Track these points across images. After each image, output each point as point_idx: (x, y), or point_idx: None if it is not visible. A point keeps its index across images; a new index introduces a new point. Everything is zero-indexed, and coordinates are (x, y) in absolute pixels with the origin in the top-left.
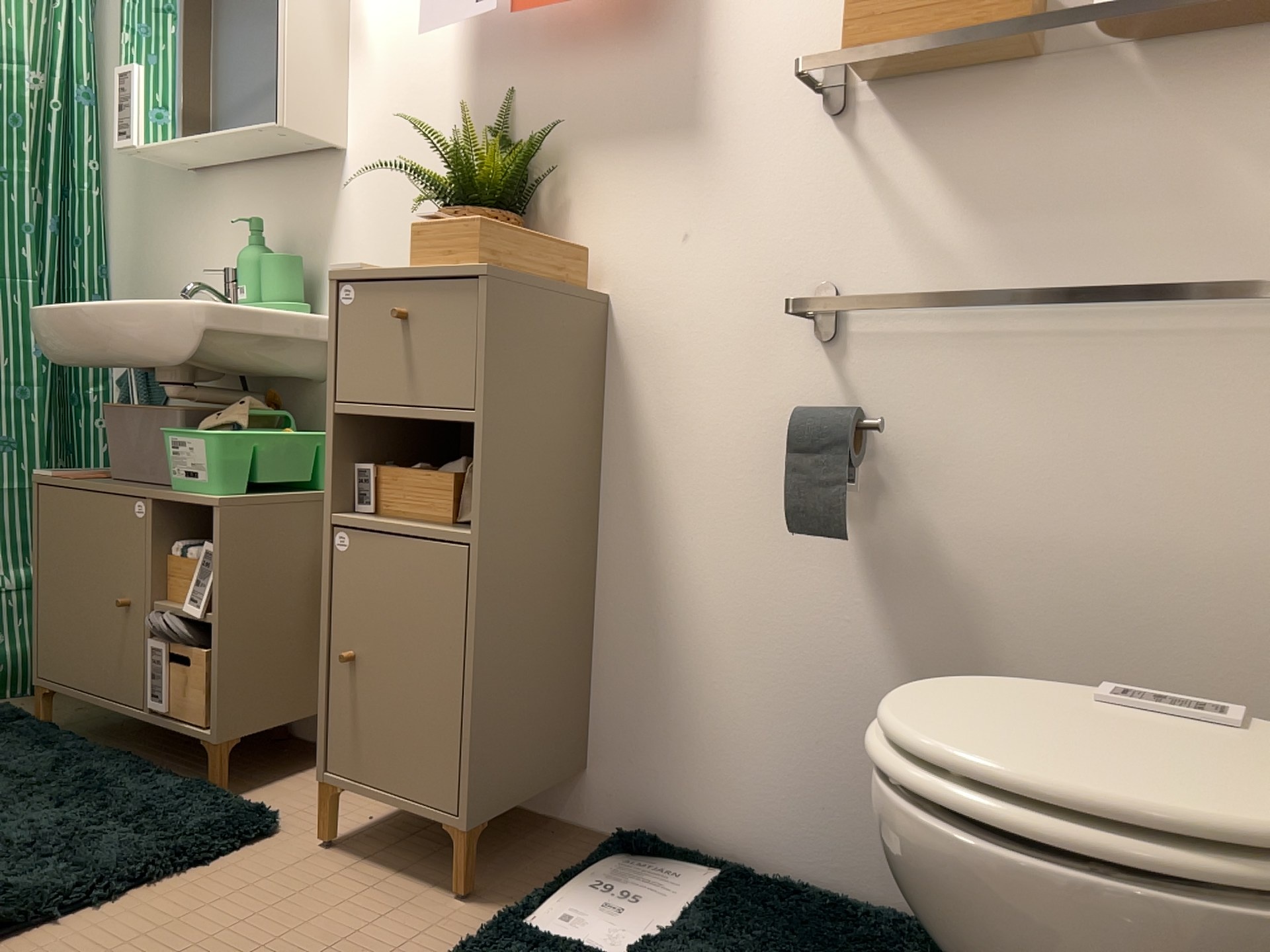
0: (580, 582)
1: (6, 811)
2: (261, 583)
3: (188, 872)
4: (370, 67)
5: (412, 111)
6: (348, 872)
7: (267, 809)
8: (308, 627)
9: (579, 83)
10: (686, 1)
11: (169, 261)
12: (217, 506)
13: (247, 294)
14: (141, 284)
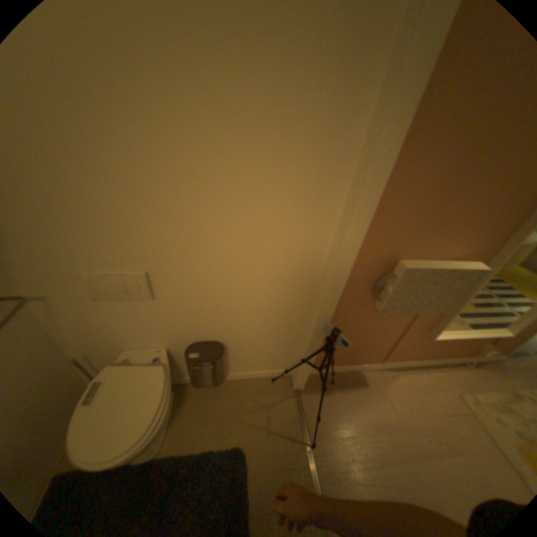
0: None
1: None
2: None
3: None
4: None
5: None
6: None
7: None
8: None
9: None
10: None
11: None
12: None
13: None
14: None
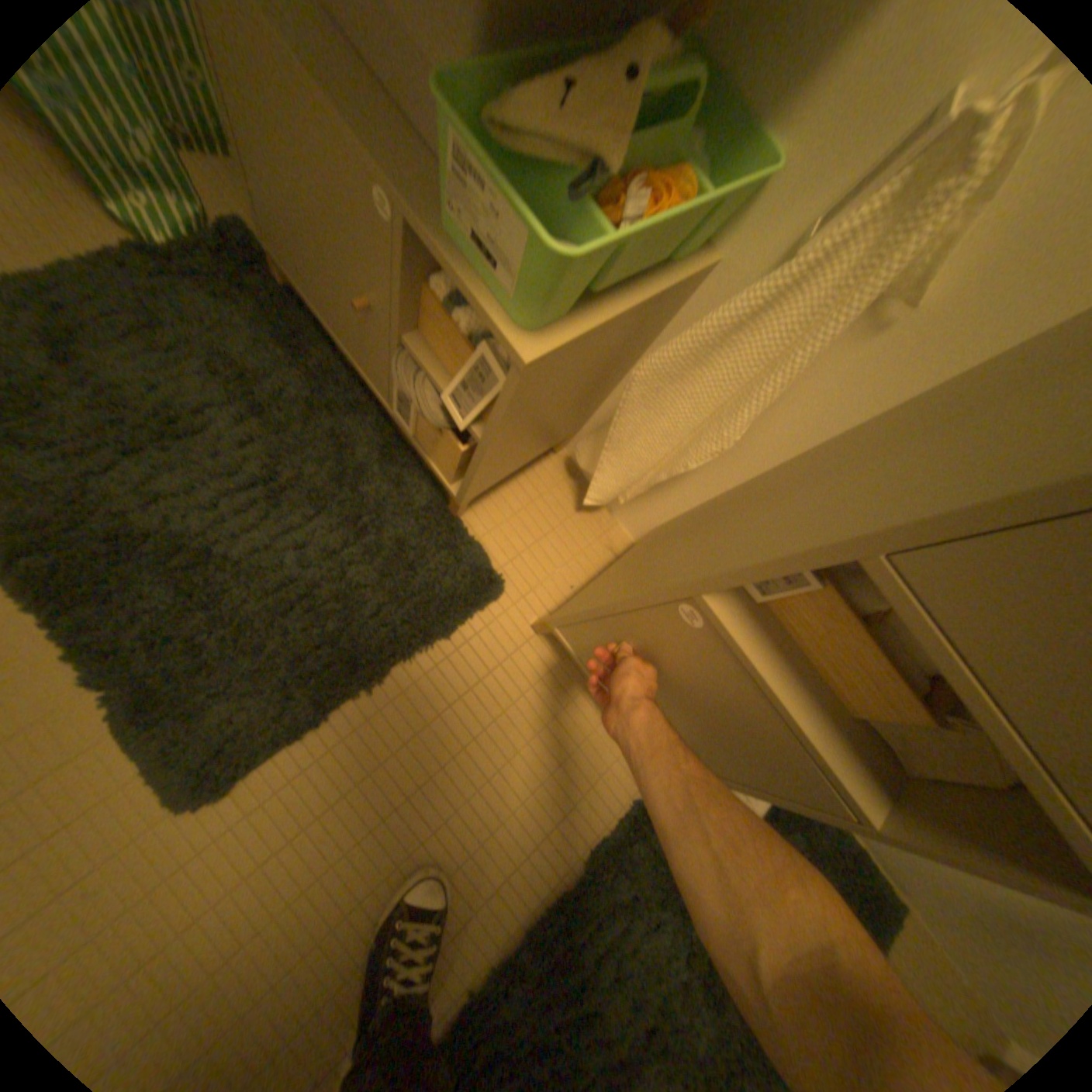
0: None
1: (275, 511)
2: (548, 405)
3: (438, 650)
4: None
5: None
6: (554, 677)
7: (499, 566)
8: (577, 407)
9: None
10: None
11: None
12: (525, 361)
13: None
14: None
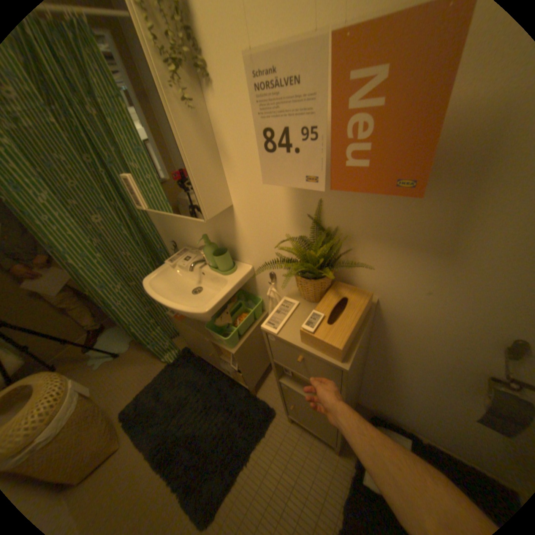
0: (362, 373)
1: (207, 418)
2: (251, 357)
3: (261, 444)
4: (234, 168)
5: (262, 195)
6: (302, 439)
7: (271, 406)
8: (264, 352)
9: (366, 204)
10: (463, 171)
11: (172, 225)
12: (234, 354)
13: (211, 263)
14: (165, 229)
